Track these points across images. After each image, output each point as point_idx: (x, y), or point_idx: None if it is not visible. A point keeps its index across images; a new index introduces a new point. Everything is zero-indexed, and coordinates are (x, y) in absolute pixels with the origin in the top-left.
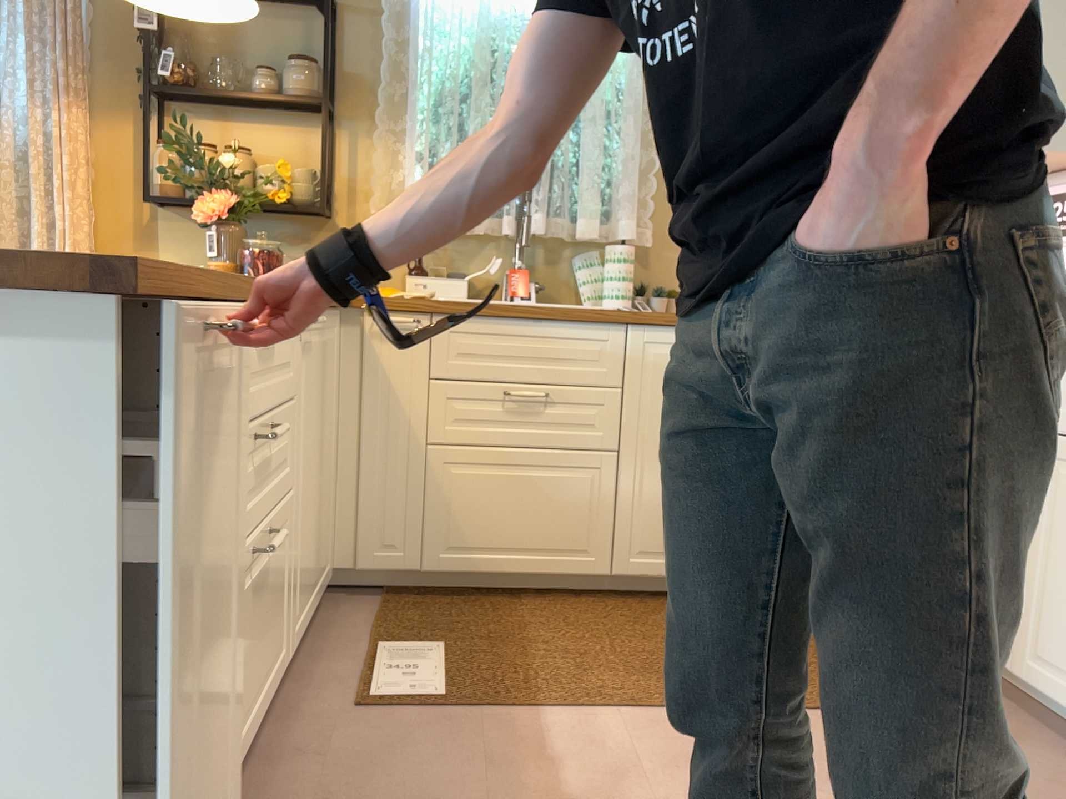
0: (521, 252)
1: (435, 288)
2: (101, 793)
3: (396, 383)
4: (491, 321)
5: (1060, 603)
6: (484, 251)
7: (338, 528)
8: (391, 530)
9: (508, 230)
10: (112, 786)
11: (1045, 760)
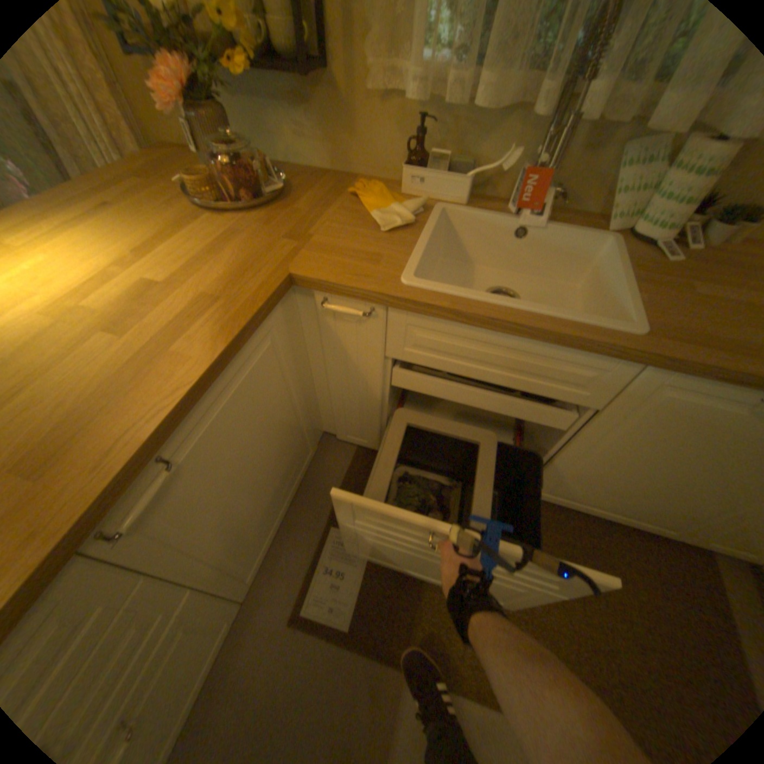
0: (552, 142)
1: (433, 184)
2: None
3: (355, 355)
4: (460, 325)
5: None
6: (506, 125)
7: (323, 417)
8: (358, 430)
9: (542, 109)
10: None
11: None
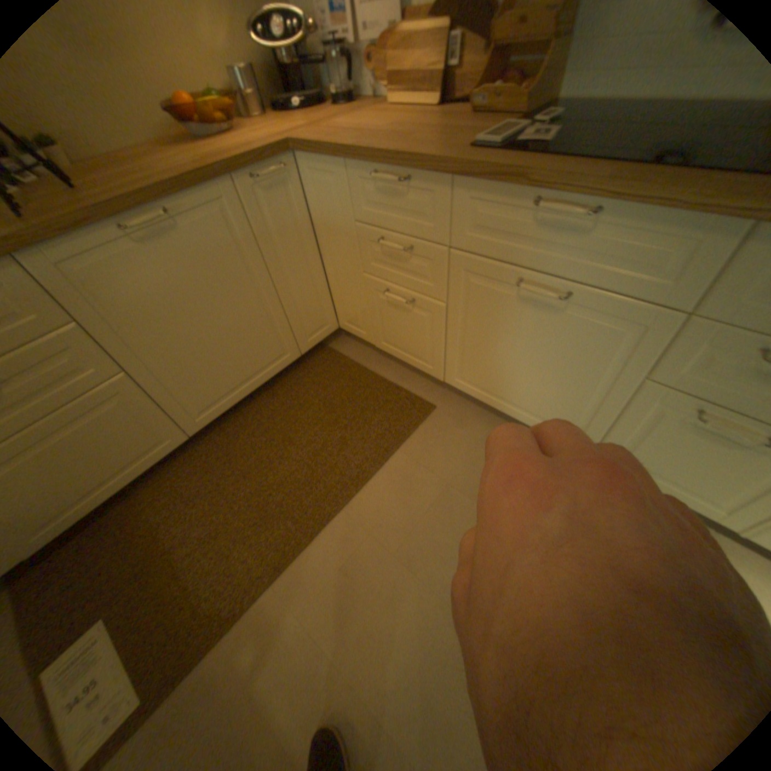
0: None
1: None
2: None
3: None
4: None
5: (472, 354)
6: None
7: None
8: None
9: None
10: None
11: (475, 427)
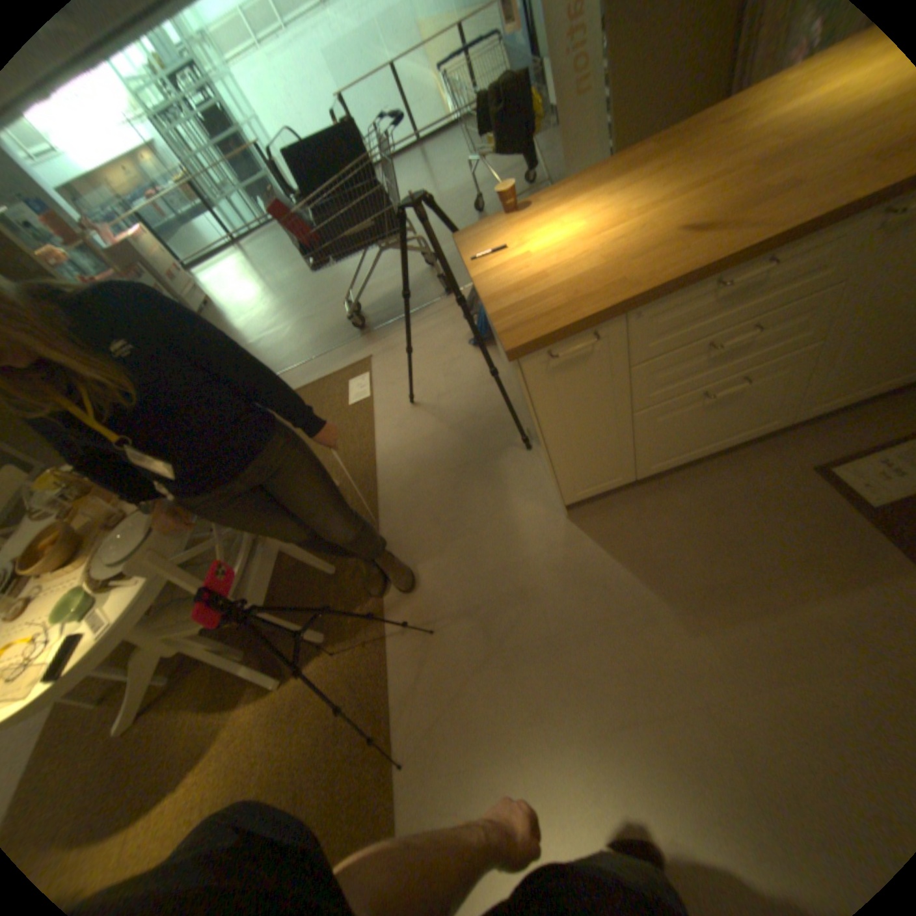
0: None
1: None
2: (552, 467)
3: None
4: None
5: None
6: None
7: None
8: None
9: None
10: (557, 467)
11: None
